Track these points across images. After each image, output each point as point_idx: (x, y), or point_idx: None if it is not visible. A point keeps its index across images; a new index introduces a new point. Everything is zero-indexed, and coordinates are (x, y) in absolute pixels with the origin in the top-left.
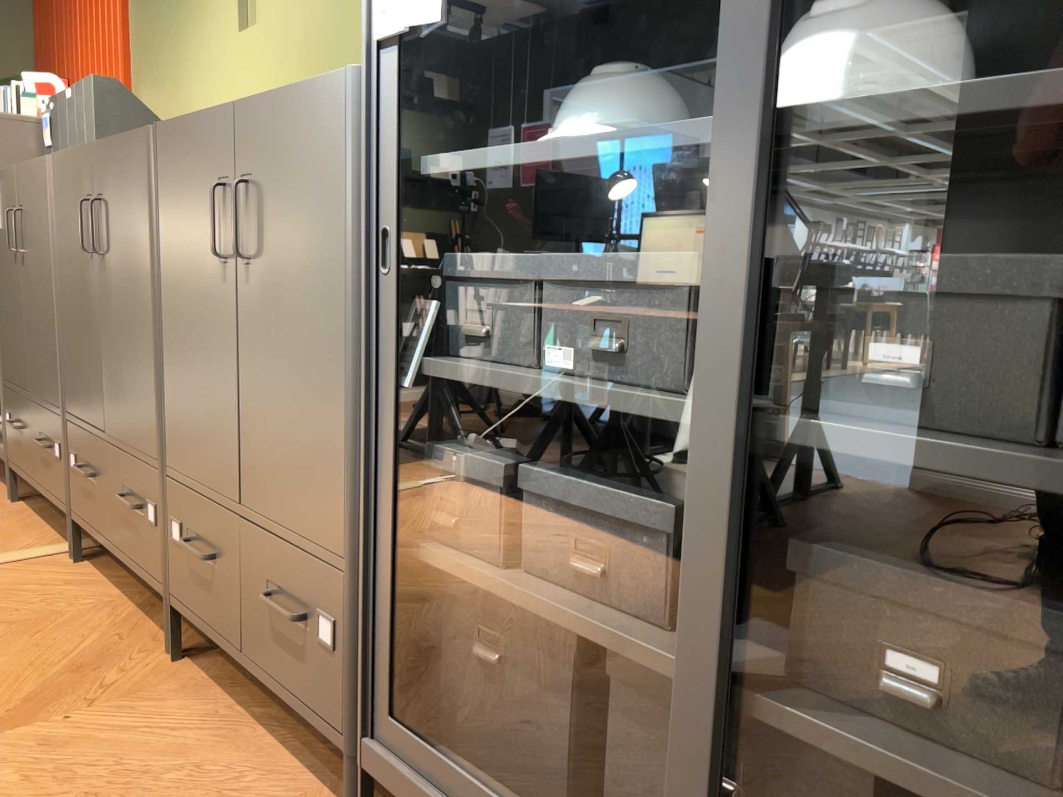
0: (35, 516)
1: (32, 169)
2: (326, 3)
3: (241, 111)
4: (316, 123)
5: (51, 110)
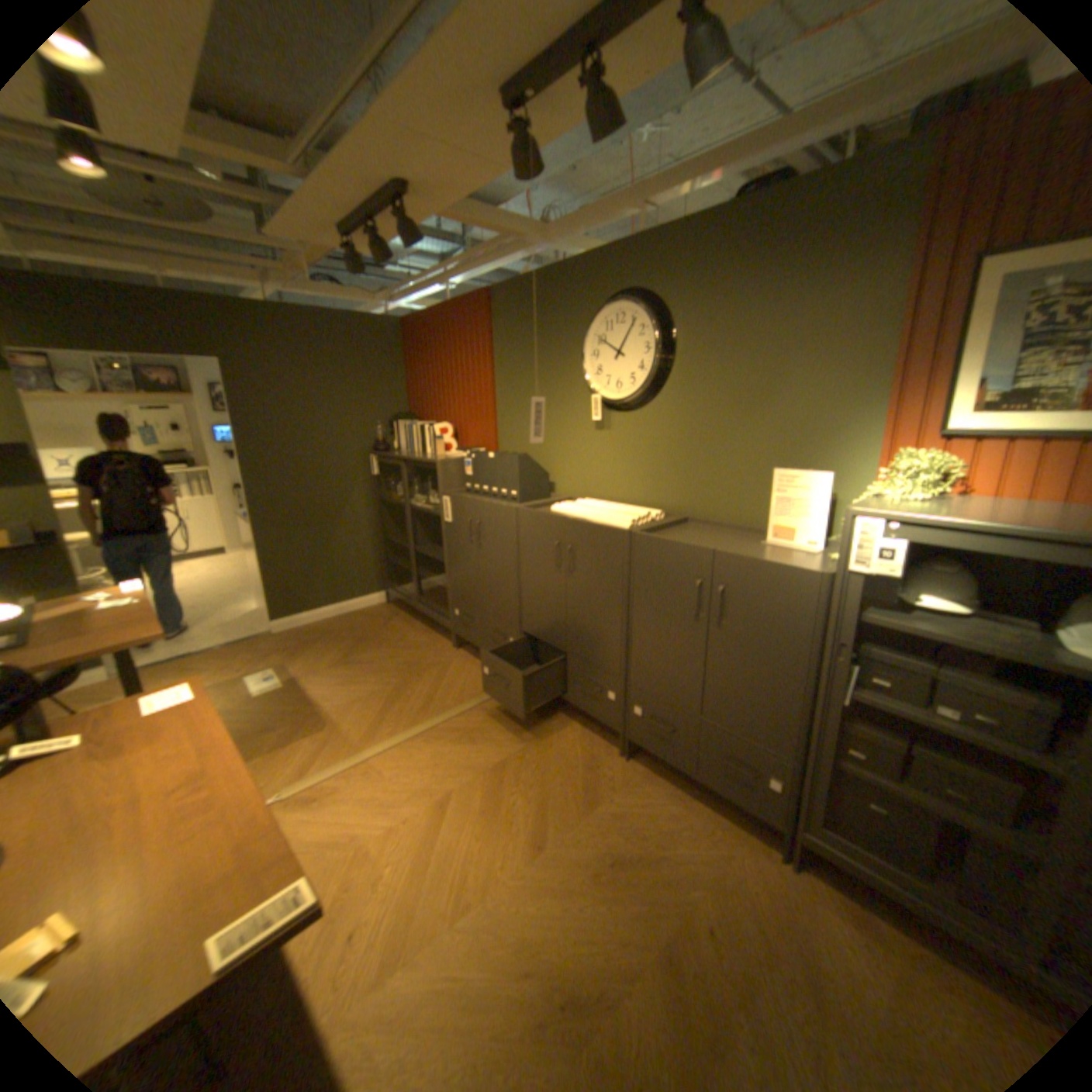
0: (475, 660)
1: (492, 507)
2: (671, 436)
3: (721, 557)
4: (791, 586)
5: (470, 457)
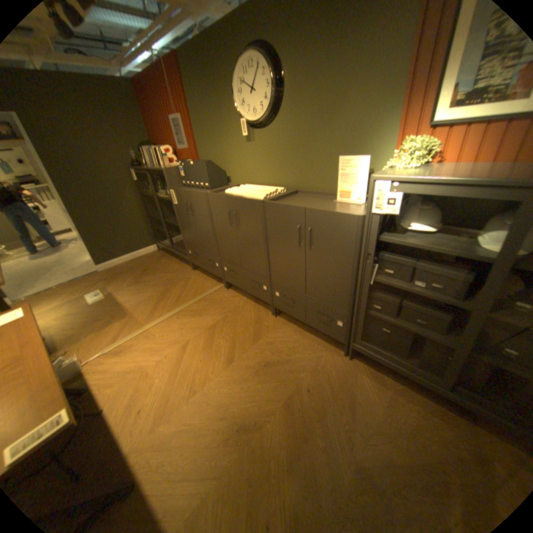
0: (203, 275)
1: (195, 193)
2: (286, 141)
3: (308, 211)
4: (344, 224)
5: (181, 164)
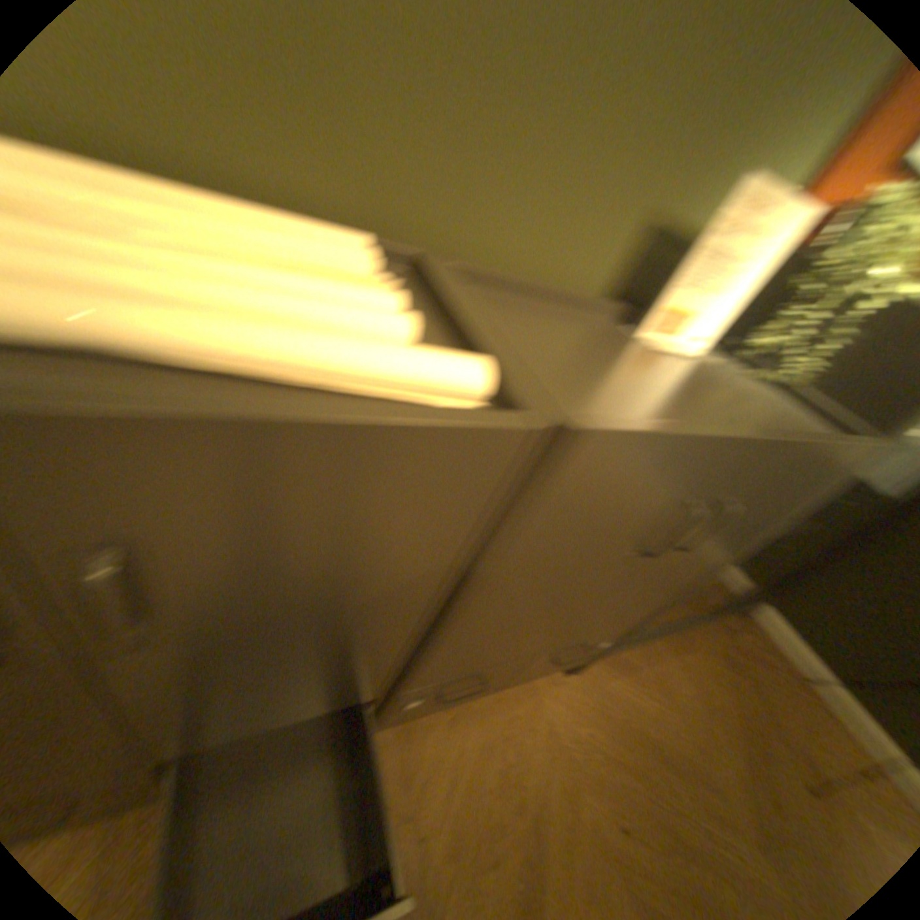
0: None
1: None
2: None
3: (782, 451)
4: (832, 472)
5: None
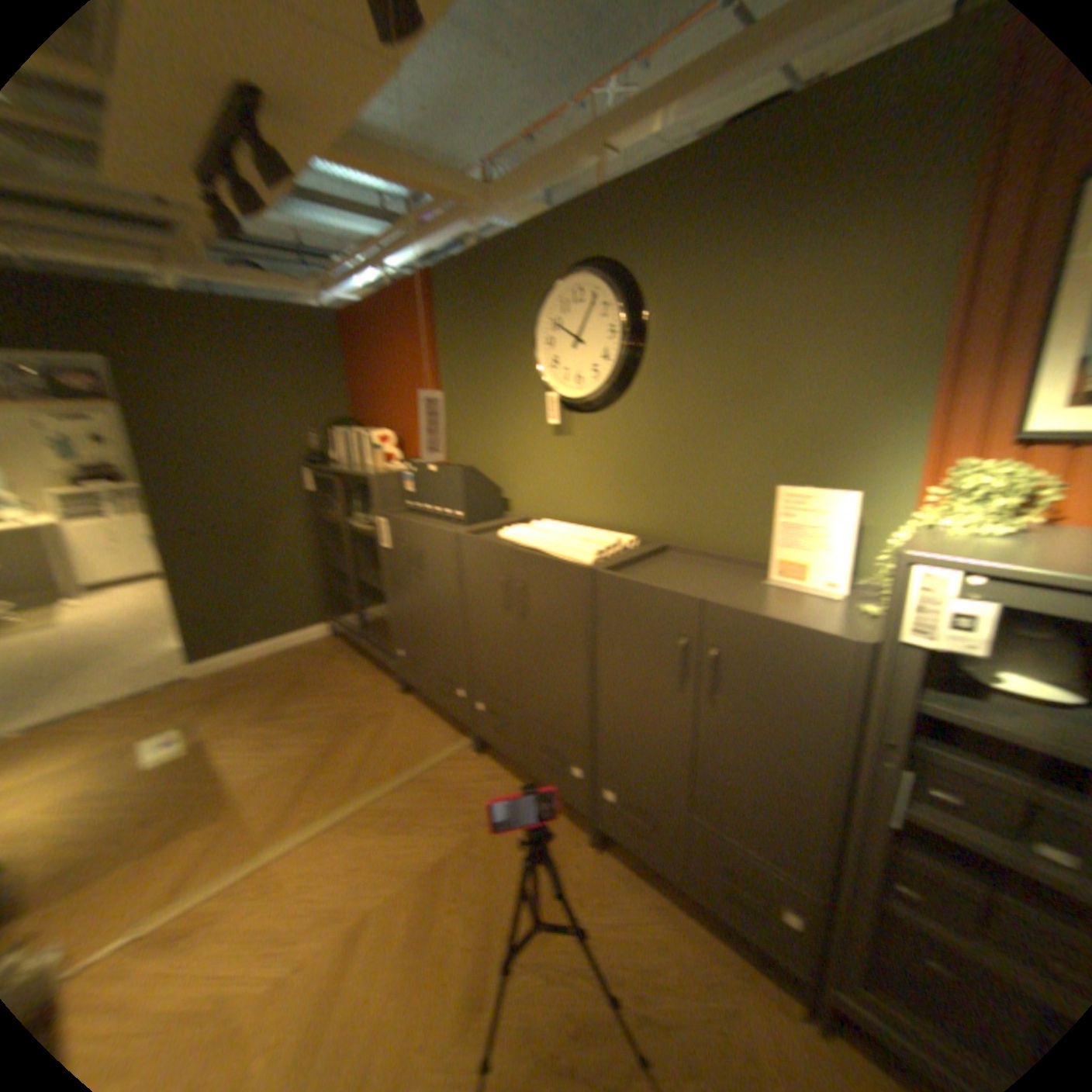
0: (423, 708)
1: (430, 530)
2: (644, 441)
3: (712, 608)
4: (814, 656)
5: (408, 468)
